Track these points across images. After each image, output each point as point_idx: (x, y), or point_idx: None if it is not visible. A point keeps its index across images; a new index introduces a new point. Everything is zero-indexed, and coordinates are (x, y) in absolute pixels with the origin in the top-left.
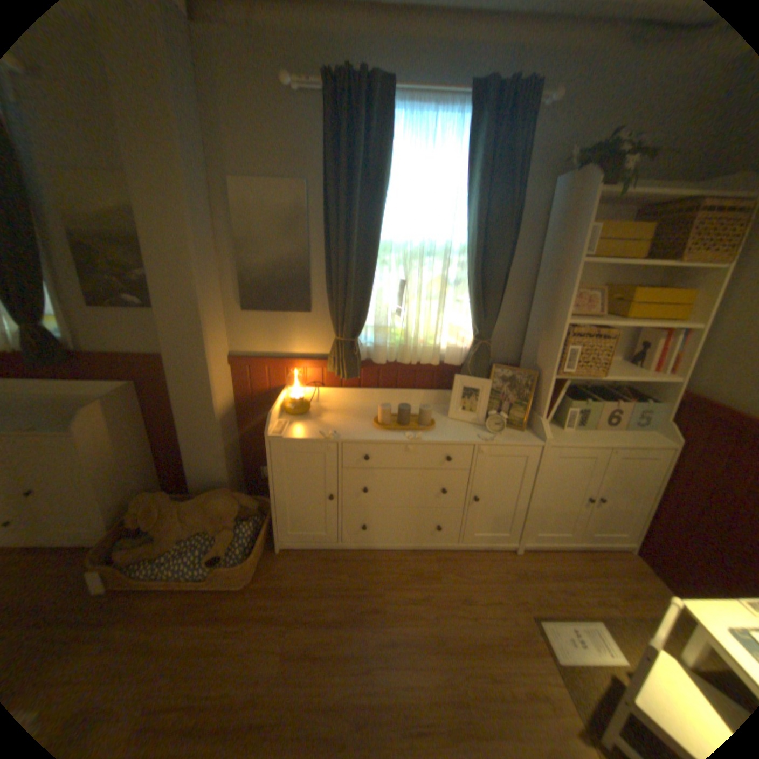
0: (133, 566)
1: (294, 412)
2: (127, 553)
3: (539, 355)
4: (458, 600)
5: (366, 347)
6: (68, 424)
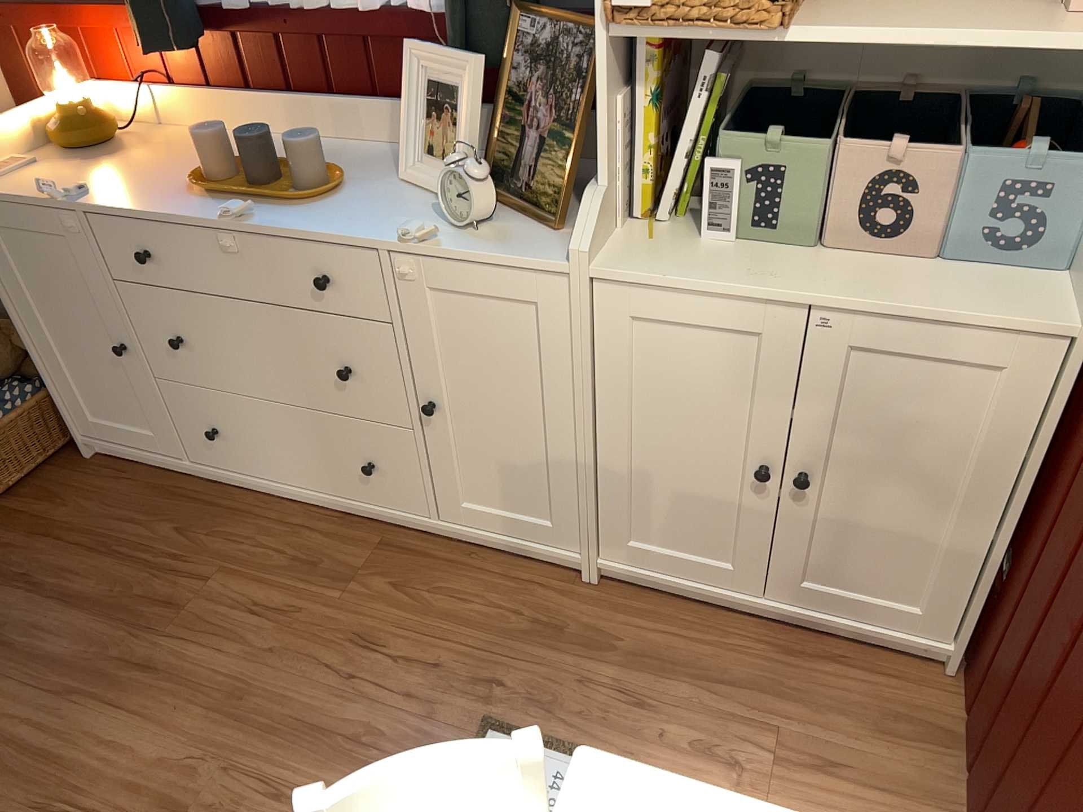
0: None
1: (59, 140)
2: None
3: None
4: (351, 630)
5: None
6: None
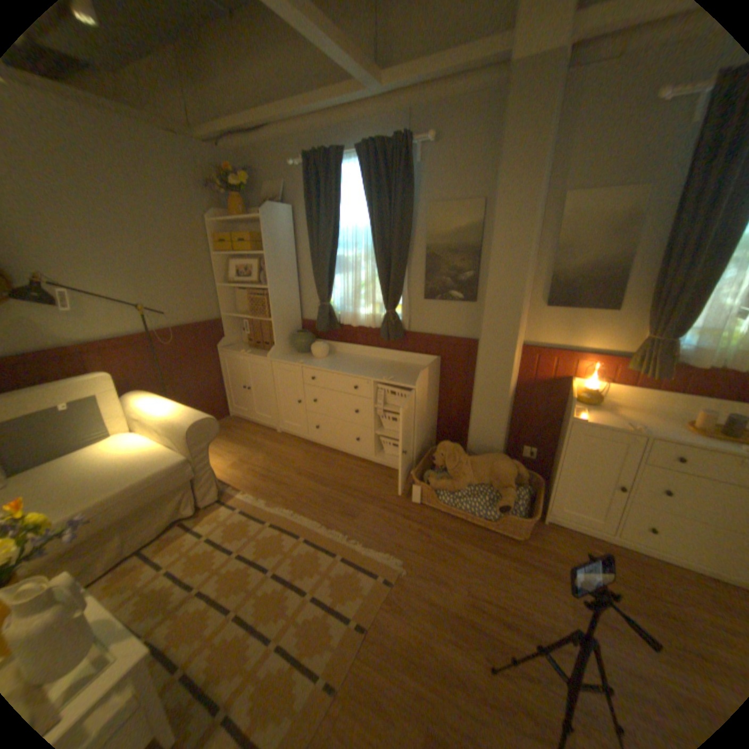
0: (439, 492)
1: (589, 402)
2: (435, 481)
3: None
4: None
5: (685, 349)
6: (409, 380)
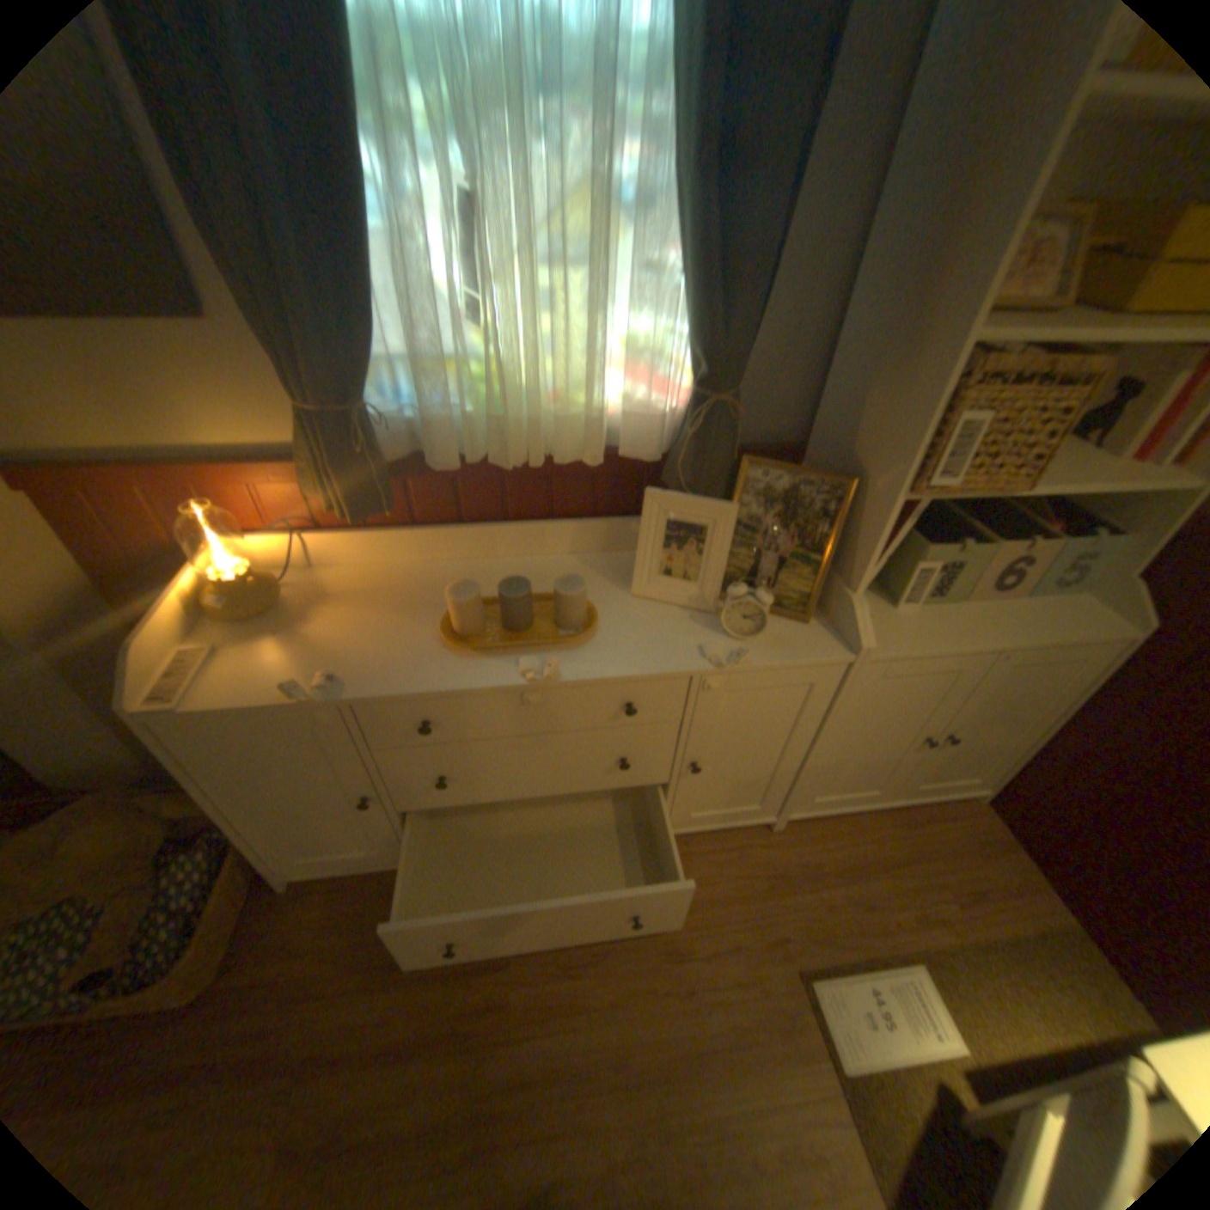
0: None
1: (229, 618)
2: None
3: (864, 430)
4: (656, 953)
5: (397, 425)
6: None
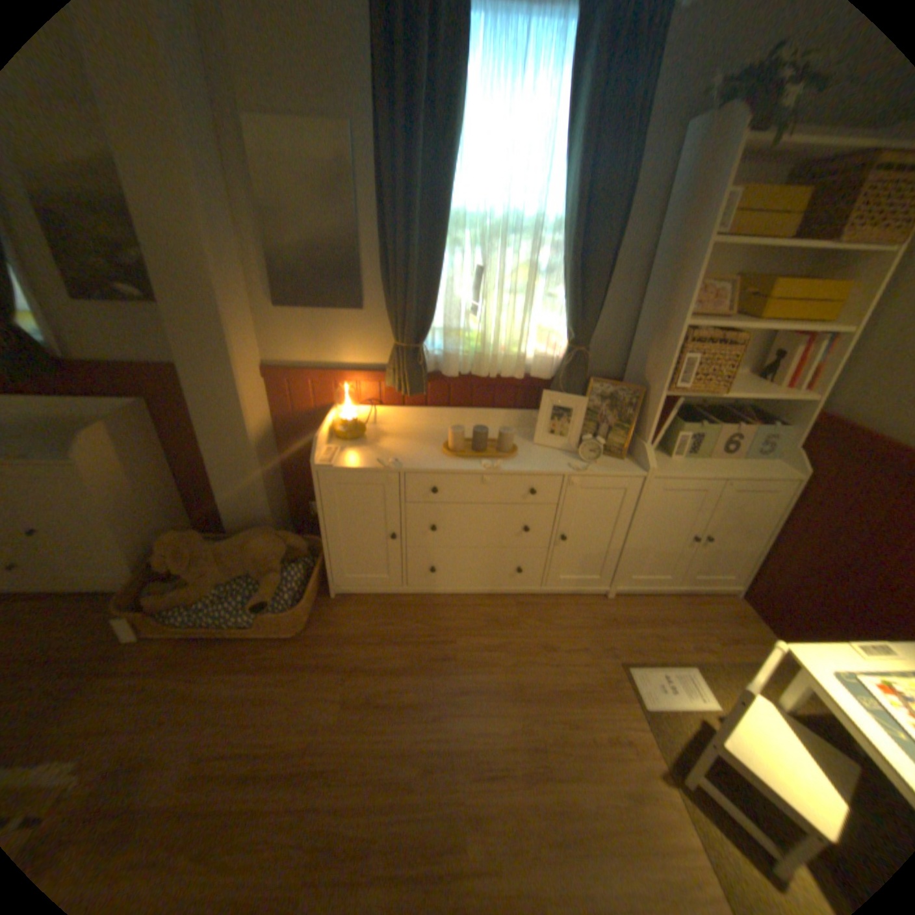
0: (167, 613)
1: (347, 437)
2: (158, 599)
3: (647, 367)
4: (538, 647)
5: (433, 356)
6: (69, 451)
